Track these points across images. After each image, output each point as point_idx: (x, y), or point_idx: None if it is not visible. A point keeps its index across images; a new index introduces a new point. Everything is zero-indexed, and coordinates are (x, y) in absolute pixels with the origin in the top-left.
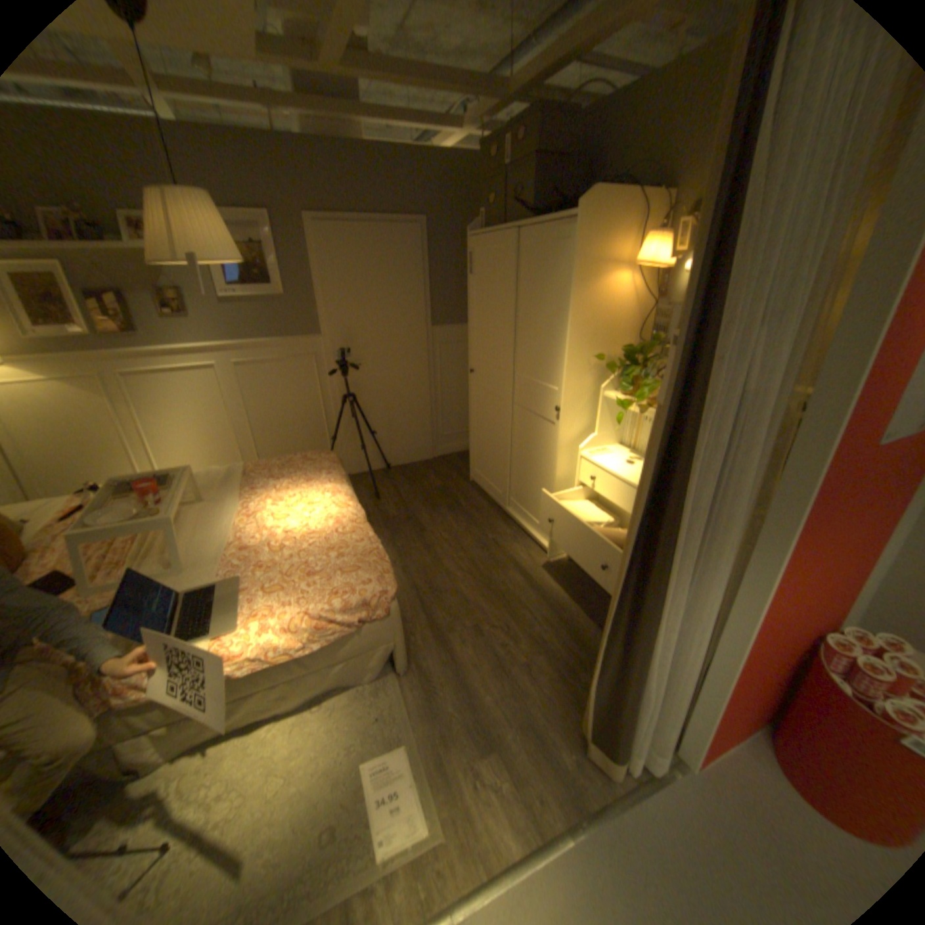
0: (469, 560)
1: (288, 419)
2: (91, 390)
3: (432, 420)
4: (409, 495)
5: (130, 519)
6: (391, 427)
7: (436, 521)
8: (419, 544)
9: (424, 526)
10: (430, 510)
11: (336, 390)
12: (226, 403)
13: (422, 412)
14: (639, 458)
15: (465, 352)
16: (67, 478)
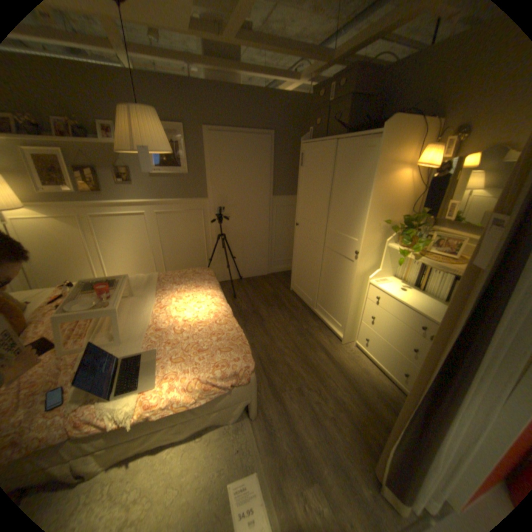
0: (292, 342)
1: (184, 247)
2: (71, 225)
3: (268, 251)
4: (253, 297)
5: (90, 309)
6: (244, 255)
7: (270, 315)
8: (260, 329)
9: (263, 318)
10: (266, 307)
11: (213, 231)
12: (149, 236)
13: (263, 247)
14: (408, 286)
15: (291, 212)
16: (53, 276)
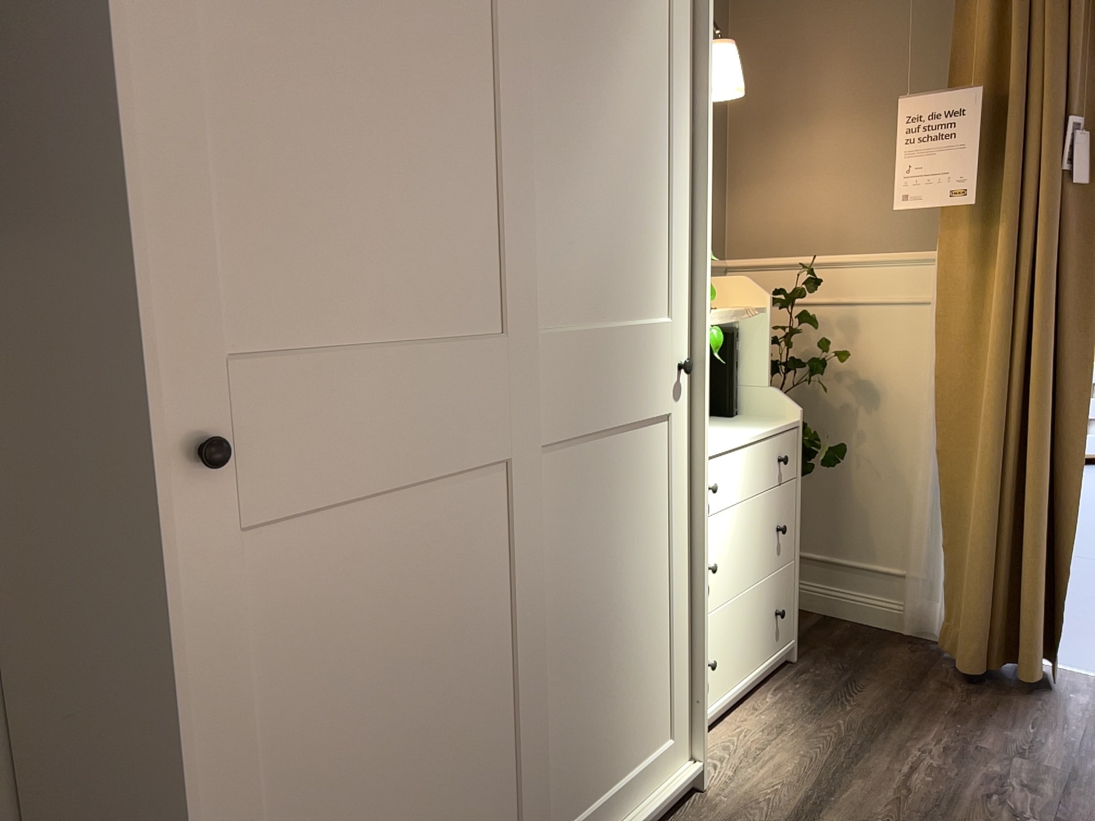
0: None
1: None
2: None
3: None
4: None
5: None
6: None
7: None
8: None
9: None
10: None
11: None
12: None
13: None
14: None
15: None
16: None
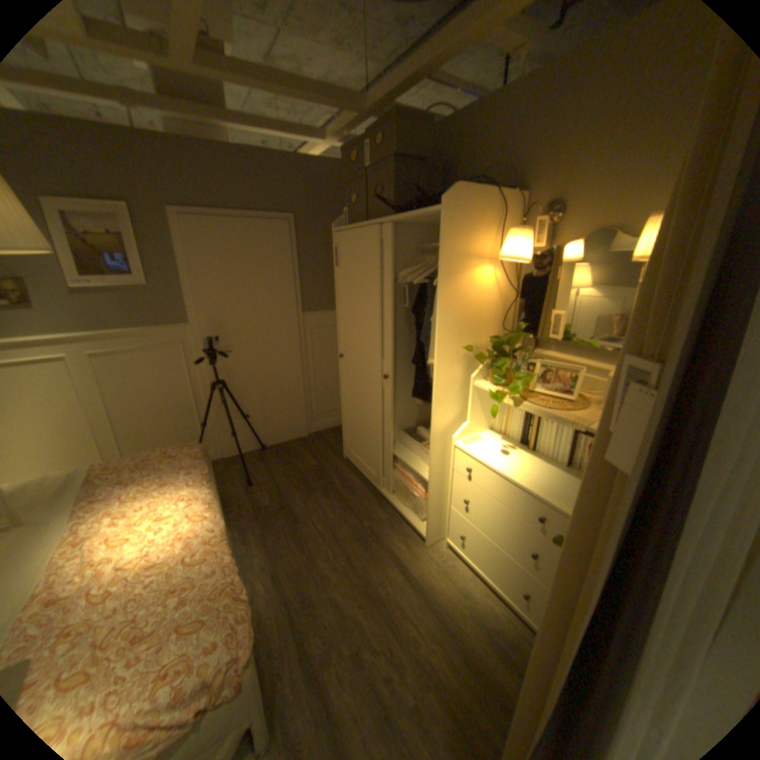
0: (344, 557)
1: (153, 408)
2: None
3: (305, 399)
4: (282, 479)
5: None
6: (265, 409)
7: (309, 509)
8: (291, 540)
9: (297, 516)
10: (303, 496)
11: (205, 376)
12: (79, 395)
13: (296, 392)
14: (512, 445)
15: (335, 335)
16: None
